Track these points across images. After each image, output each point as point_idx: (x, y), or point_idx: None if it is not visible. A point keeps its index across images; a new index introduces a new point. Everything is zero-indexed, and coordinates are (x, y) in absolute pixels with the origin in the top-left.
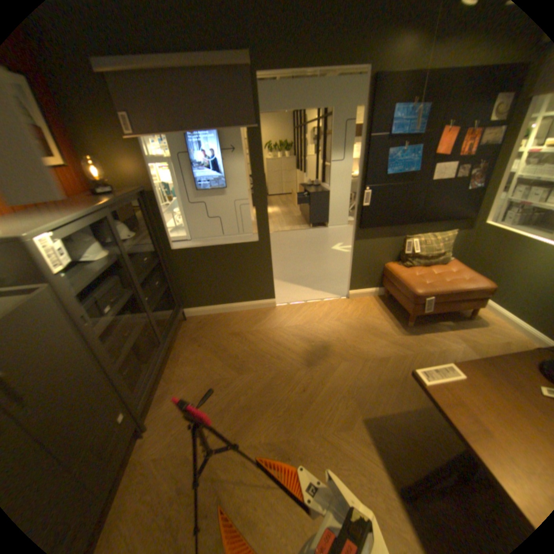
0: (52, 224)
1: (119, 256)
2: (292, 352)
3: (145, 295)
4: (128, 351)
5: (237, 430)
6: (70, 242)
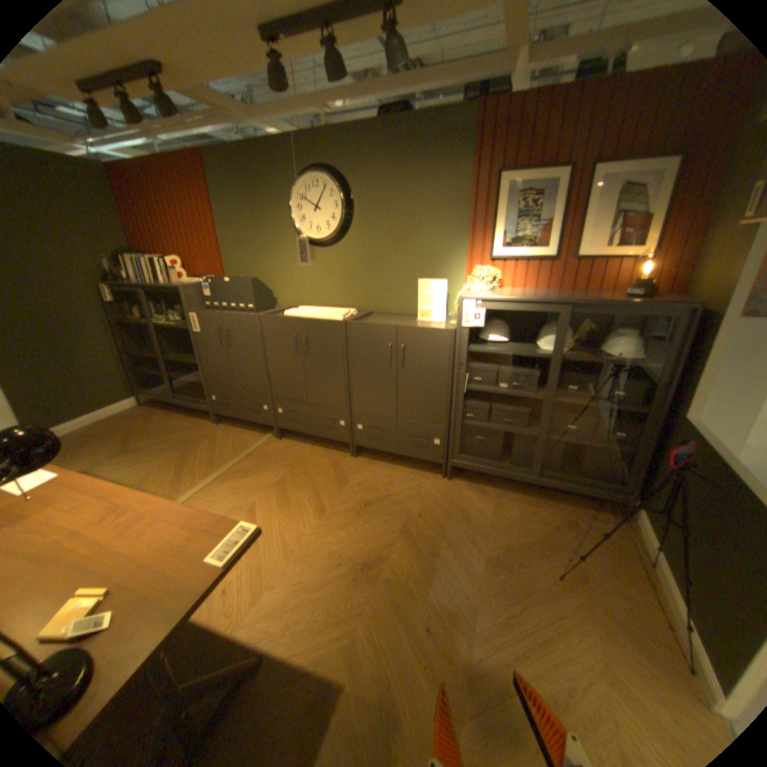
0: (482, 297)
1: (551, 356)
2: (516, 660)
3: (574, 423)
4: (496, 432)
5: (413, 539)
6: (547, 325)
